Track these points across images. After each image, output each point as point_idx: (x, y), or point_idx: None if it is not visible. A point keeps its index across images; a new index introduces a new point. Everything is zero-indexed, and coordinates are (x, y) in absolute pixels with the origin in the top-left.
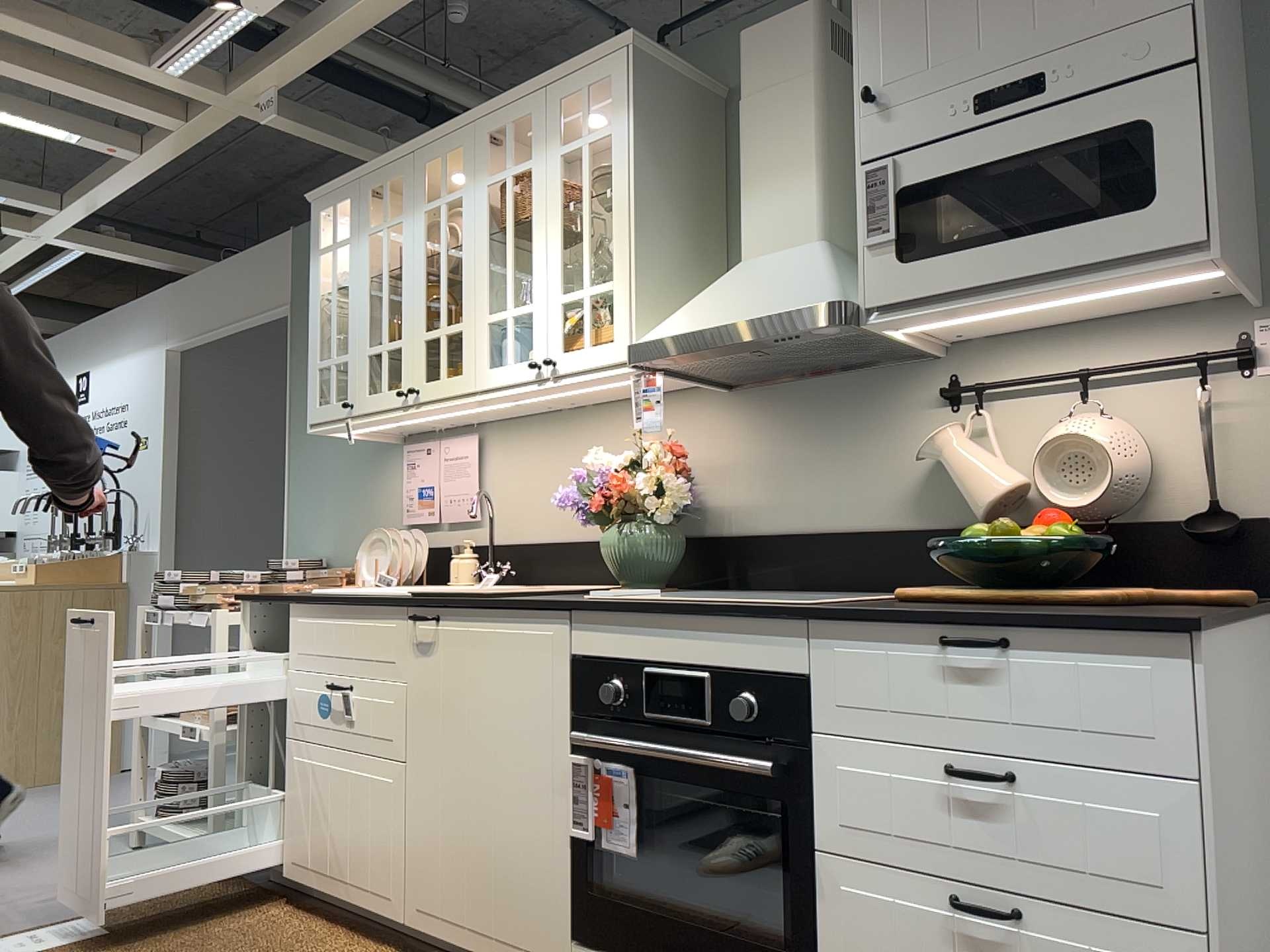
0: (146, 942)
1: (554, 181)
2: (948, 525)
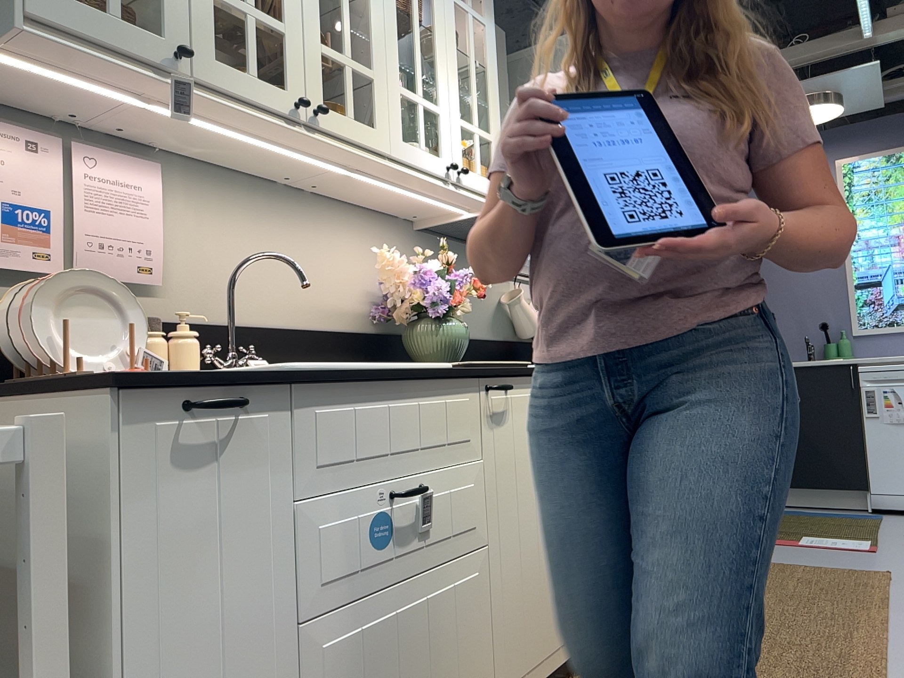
0: None
1: (451, 18)
2: (504, 339)
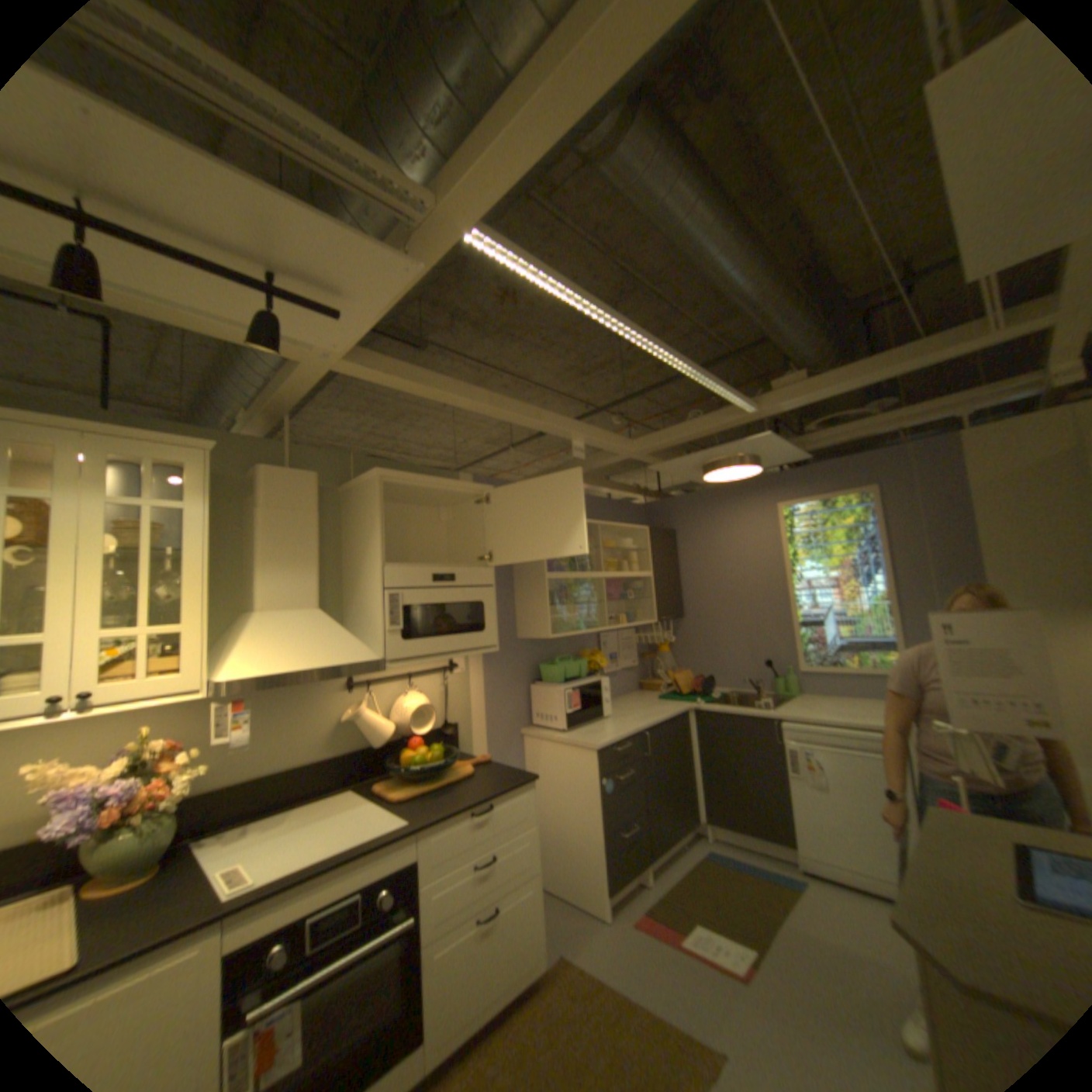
0: None
1: (95, 522)
2: (346, 751)
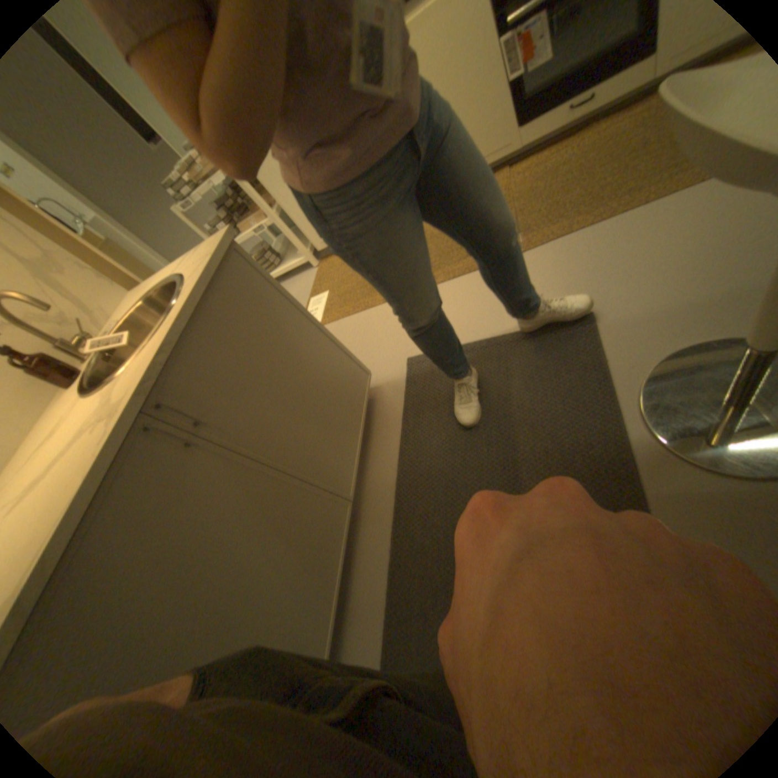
0: (346, 279)
1: None
2: None
